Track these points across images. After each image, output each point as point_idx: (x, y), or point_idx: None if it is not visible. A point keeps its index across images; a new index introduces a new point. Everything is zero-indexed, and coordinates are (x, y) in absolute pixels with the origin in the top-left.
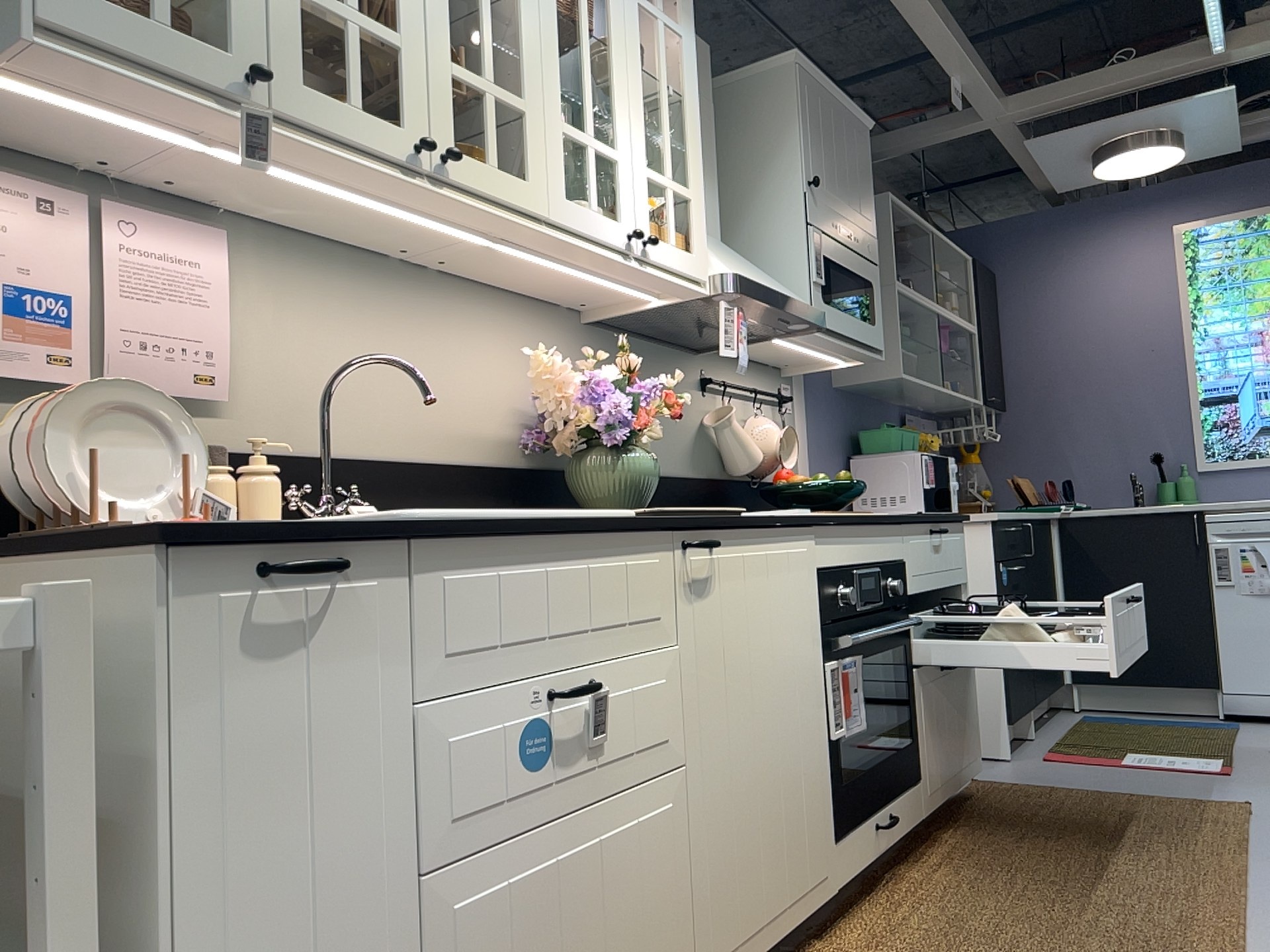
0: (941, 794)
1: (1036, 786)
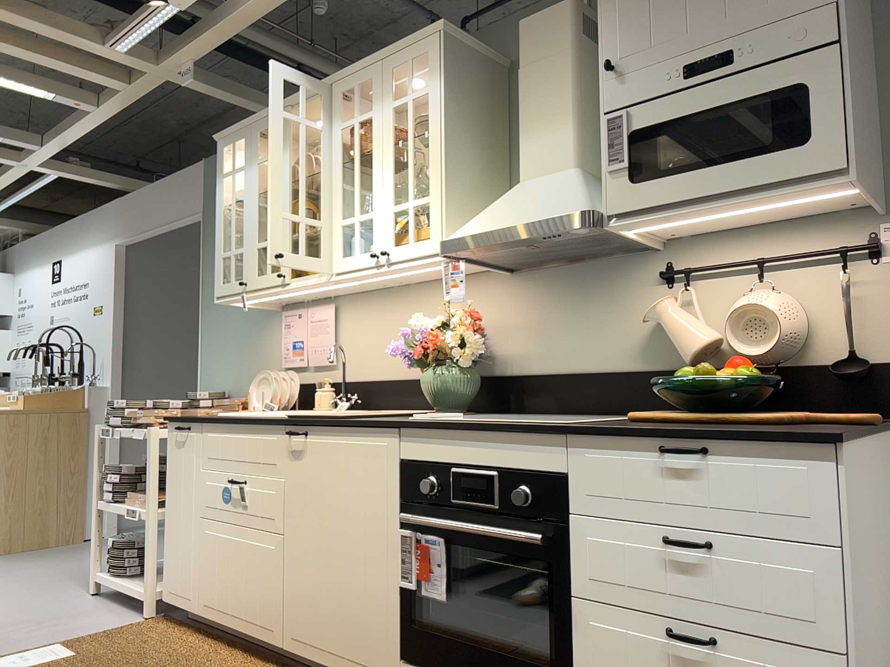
0: None
1: None
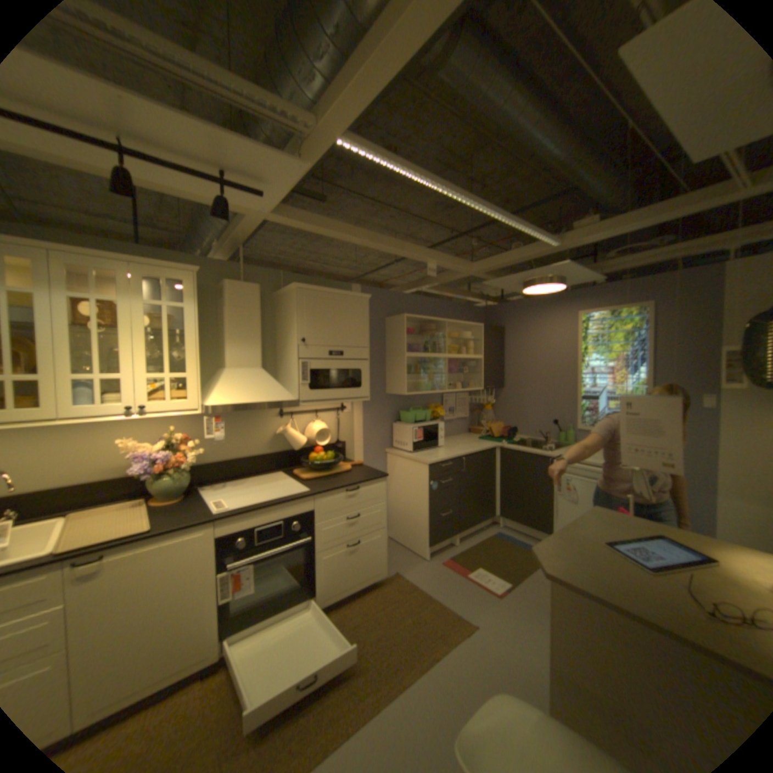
0: (336, 598)
1: (411, 587)
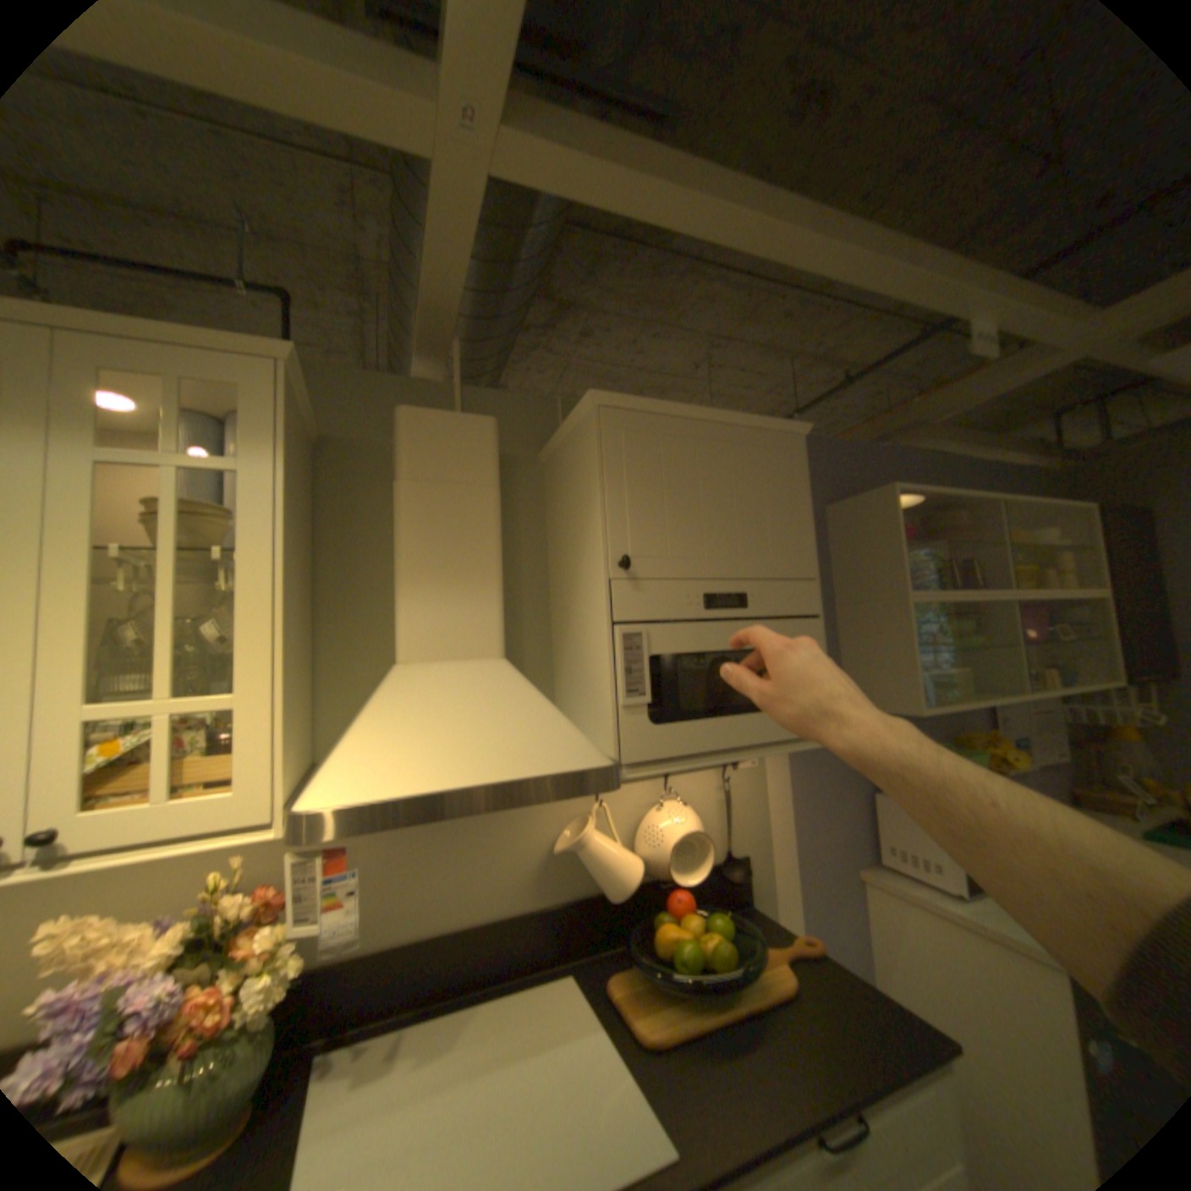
0: None
1: None
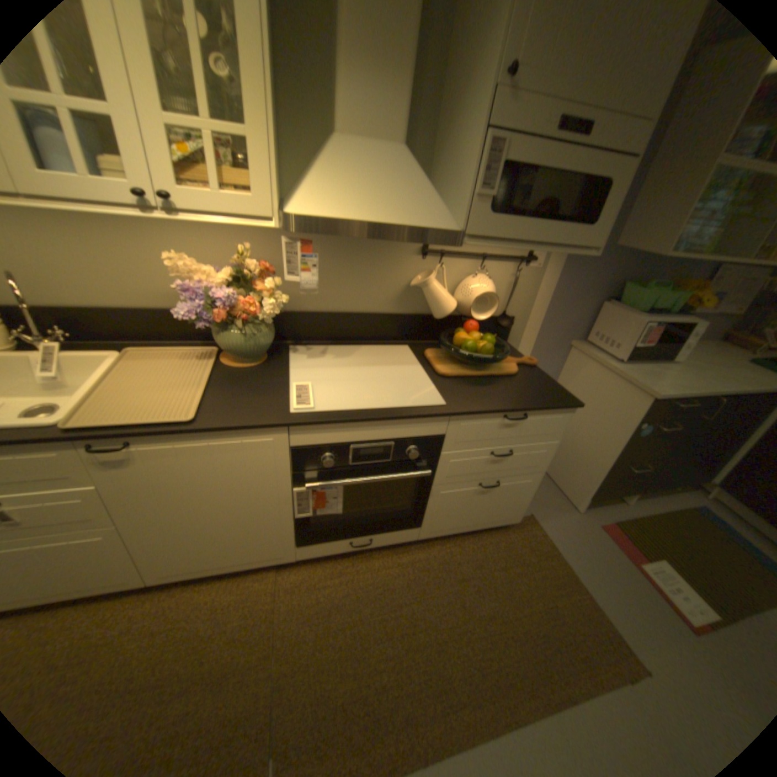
0: (445, 533)
1: (549, 548)
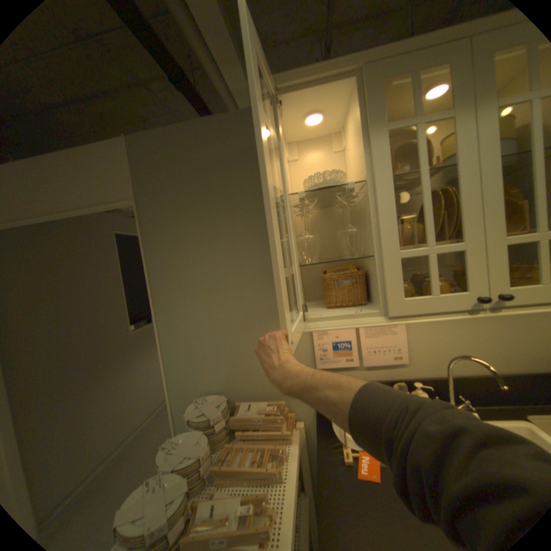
0: None
1: None
